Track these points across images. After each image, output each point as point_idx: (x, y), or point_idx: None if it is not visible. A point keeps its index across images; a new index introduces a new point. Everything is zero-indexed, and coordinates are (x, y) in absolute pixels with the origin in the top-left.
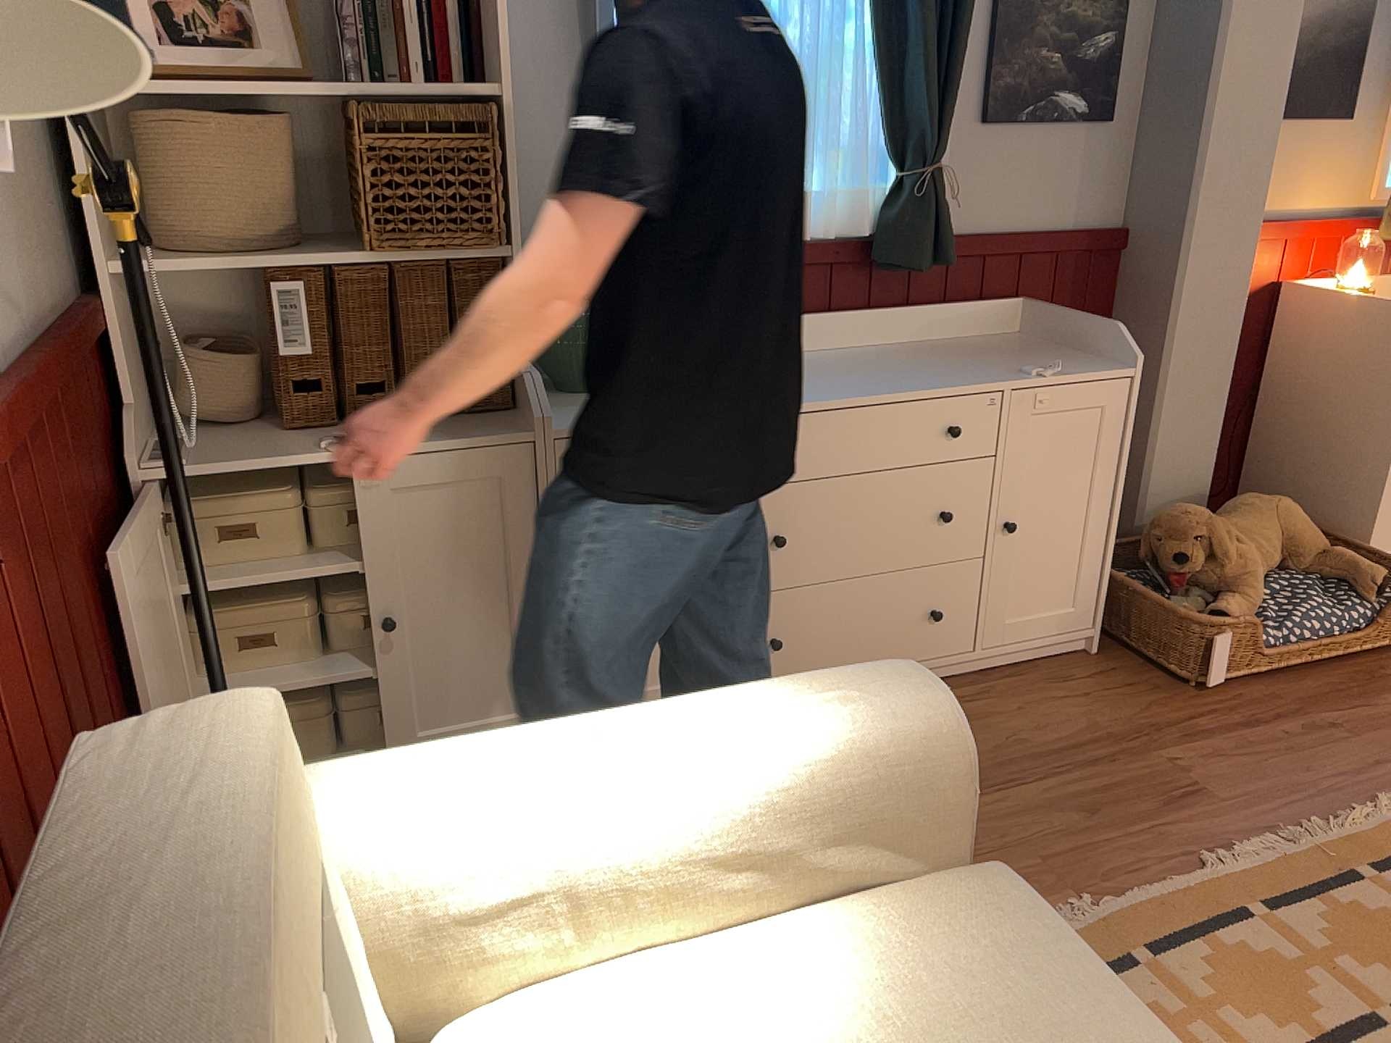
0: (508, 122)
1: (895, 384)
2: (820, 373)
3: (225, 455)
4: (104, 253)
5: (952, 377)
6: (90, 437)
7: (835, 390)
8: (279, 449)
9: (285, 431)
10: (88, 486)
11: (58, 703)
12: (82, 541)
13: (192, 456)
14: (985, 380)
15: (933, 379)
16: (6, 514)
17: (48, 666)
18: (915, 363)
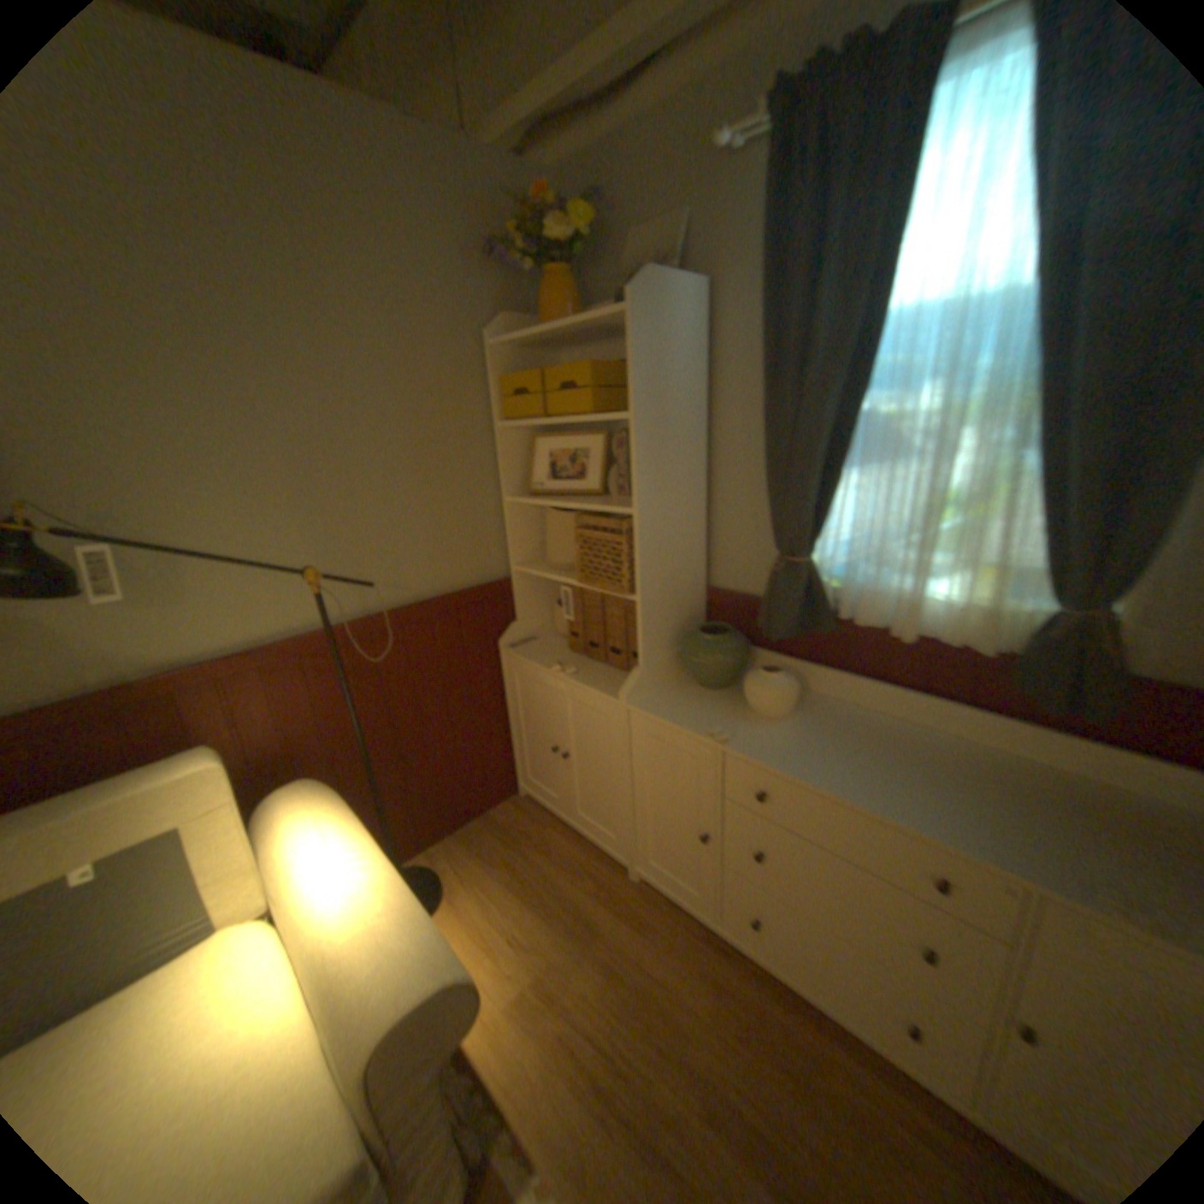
0: (640, 529)
1: (908, 805)
2: (881, 756)
3: (535, 652)
4: (516, 560)
5: (991, 837)
6: (472, 632)
7: (839, 778)
8: (549, 658)
9: (570, 649)
10: (454, 651)
11: (360, 726)
12: (432, 671)
13: (526, 648)
14: (1017, 866)
15: (961, 826)
16: (341, 662)
17: (358, 713)
18: (1002, 798)
